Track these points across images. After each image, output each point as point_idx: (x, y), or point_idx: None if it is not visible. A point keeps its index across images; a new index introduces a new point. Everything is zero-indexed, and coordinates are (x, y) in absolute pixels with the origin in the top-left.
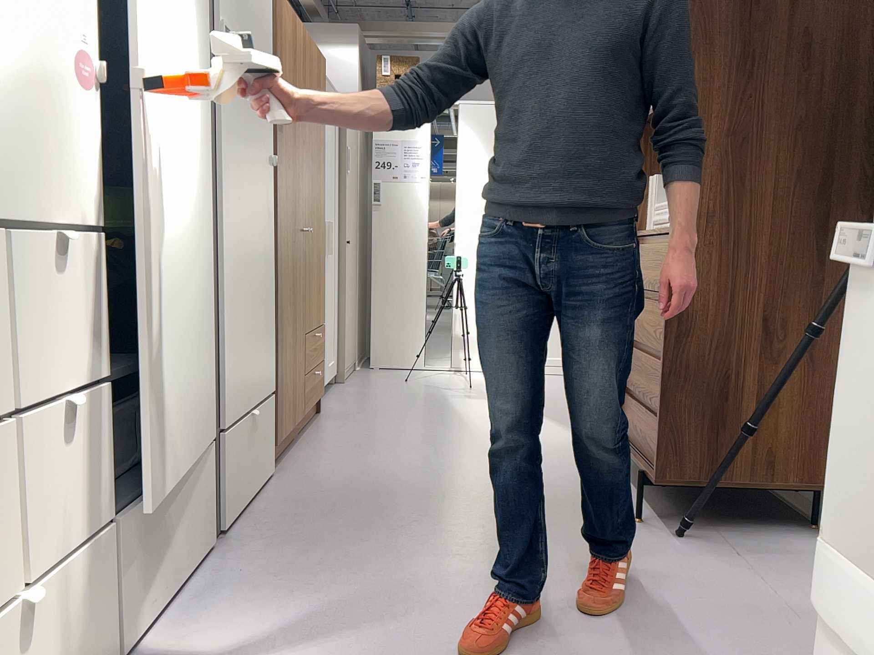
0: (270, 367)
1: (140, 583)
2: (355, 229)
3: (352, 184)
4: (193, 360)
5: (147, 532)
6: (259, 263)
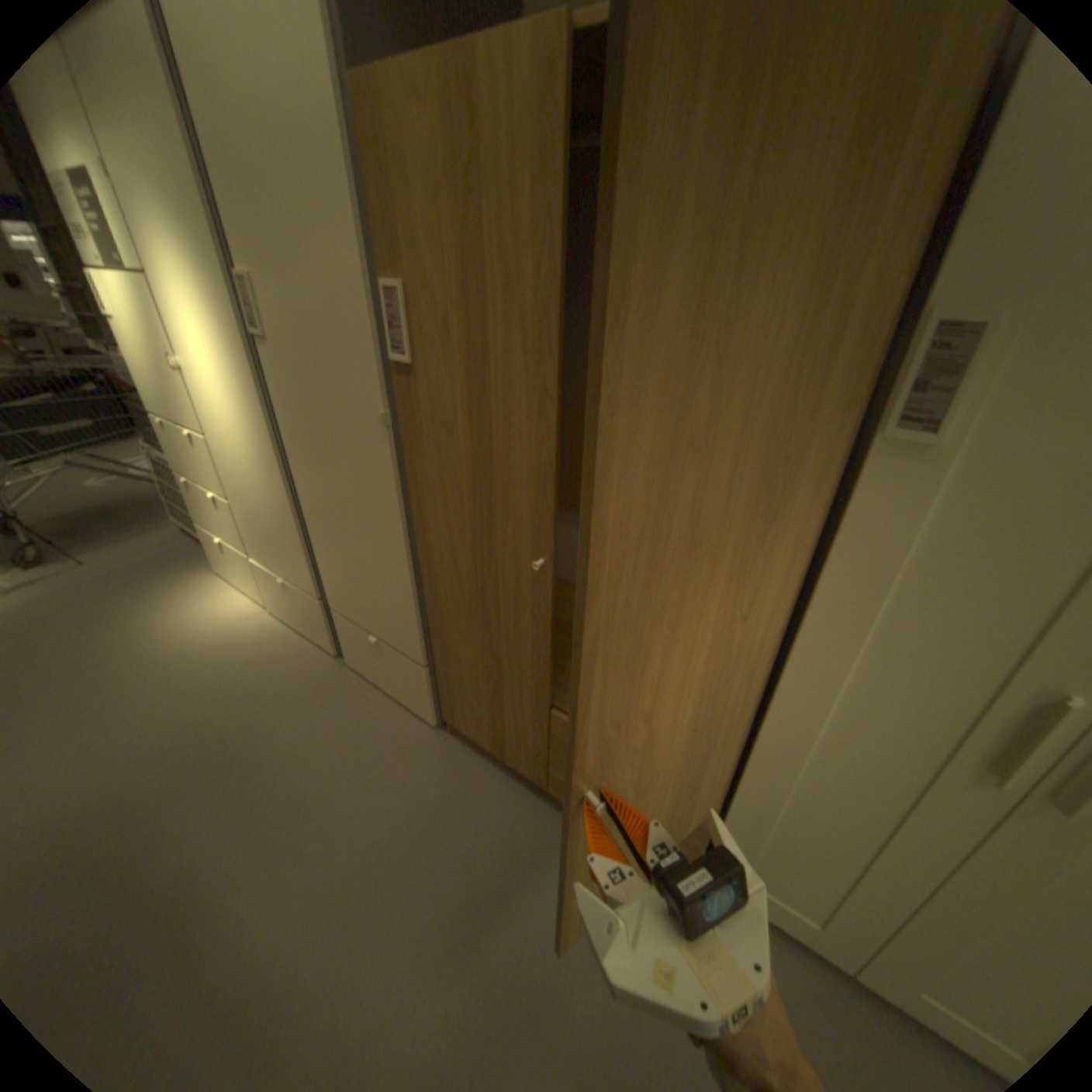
0: (409, 637)
1: (270, 596)
2: None
3: None
4: (285, 538)
5: (269, 583)
6: (367, 528)
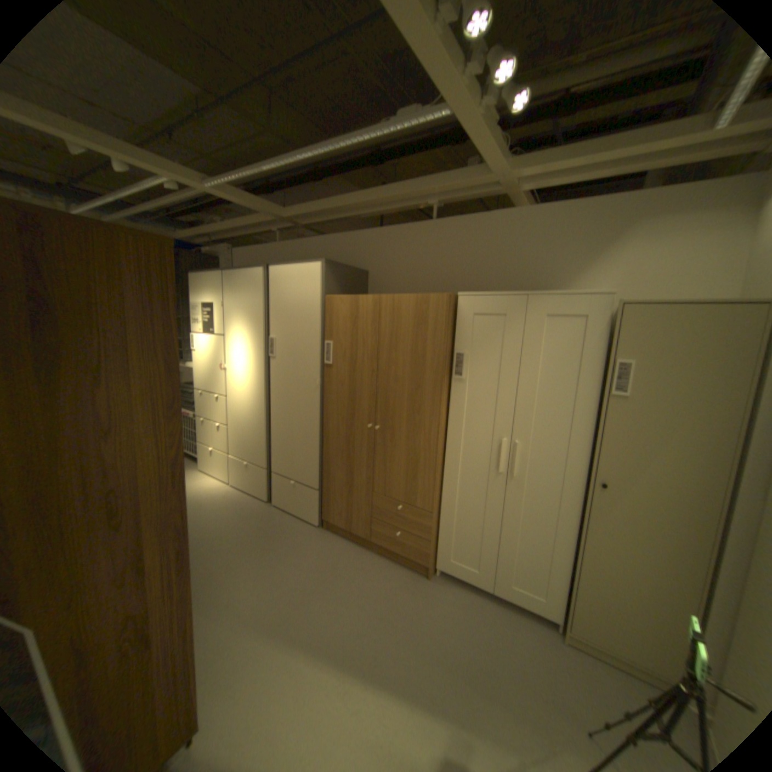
0: (312, 475)
1: (235, 475)
2: (700, 487)
3: (667, 414)
4: (256, 439)
5: (237, 467)
6: (302, 426)
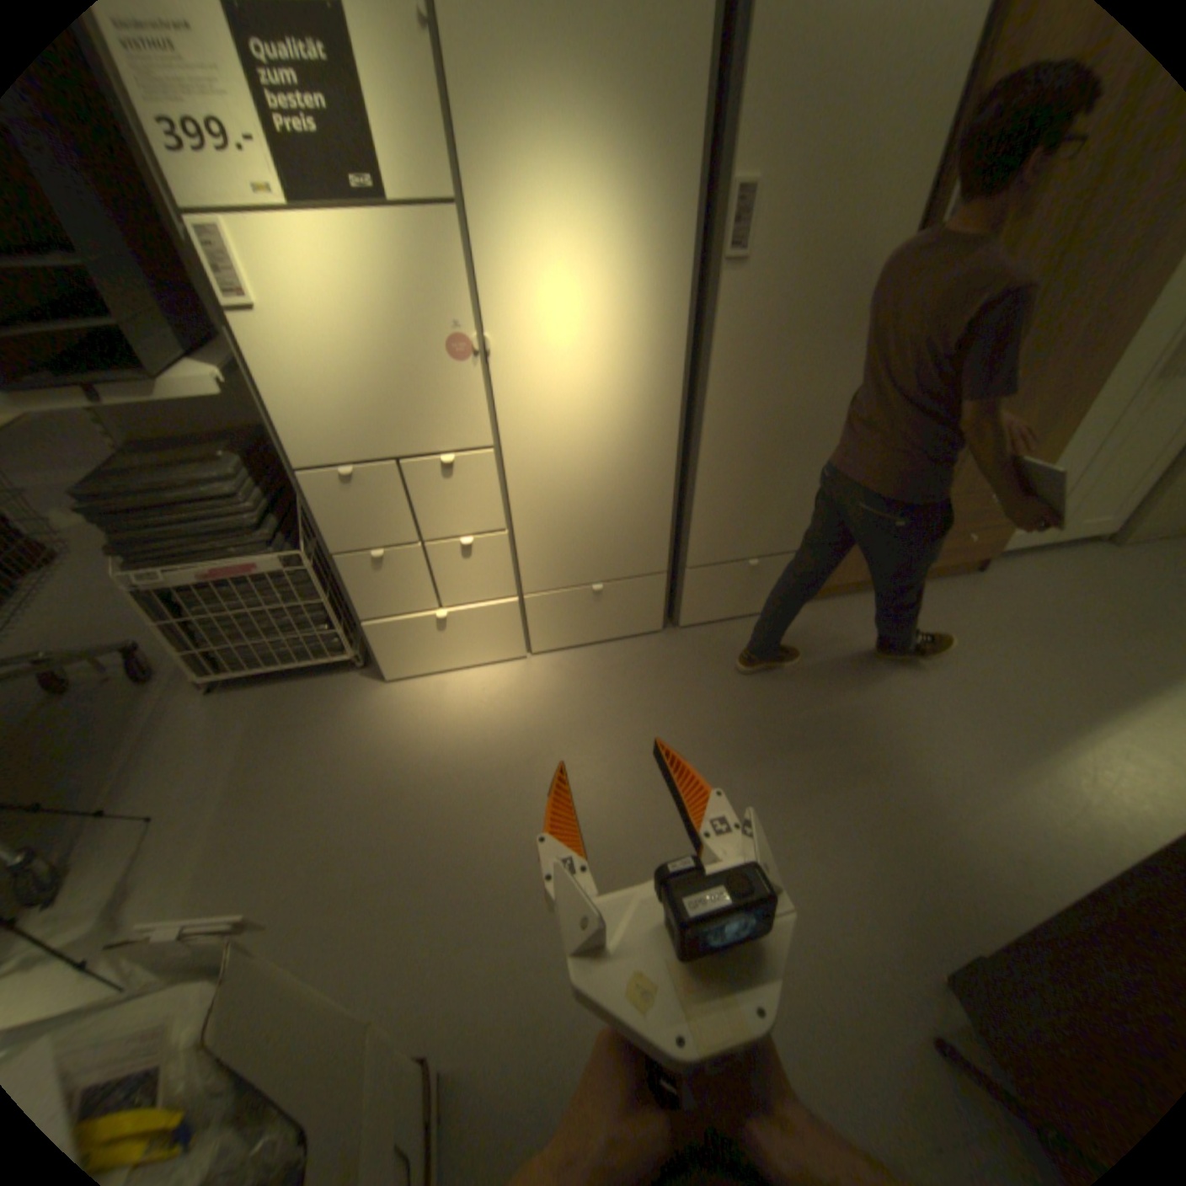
0: (810, 528)
1: (552, 628)
2: None
3: None
4: (636, 521)
5: (561, 608)
6: (808, 436)
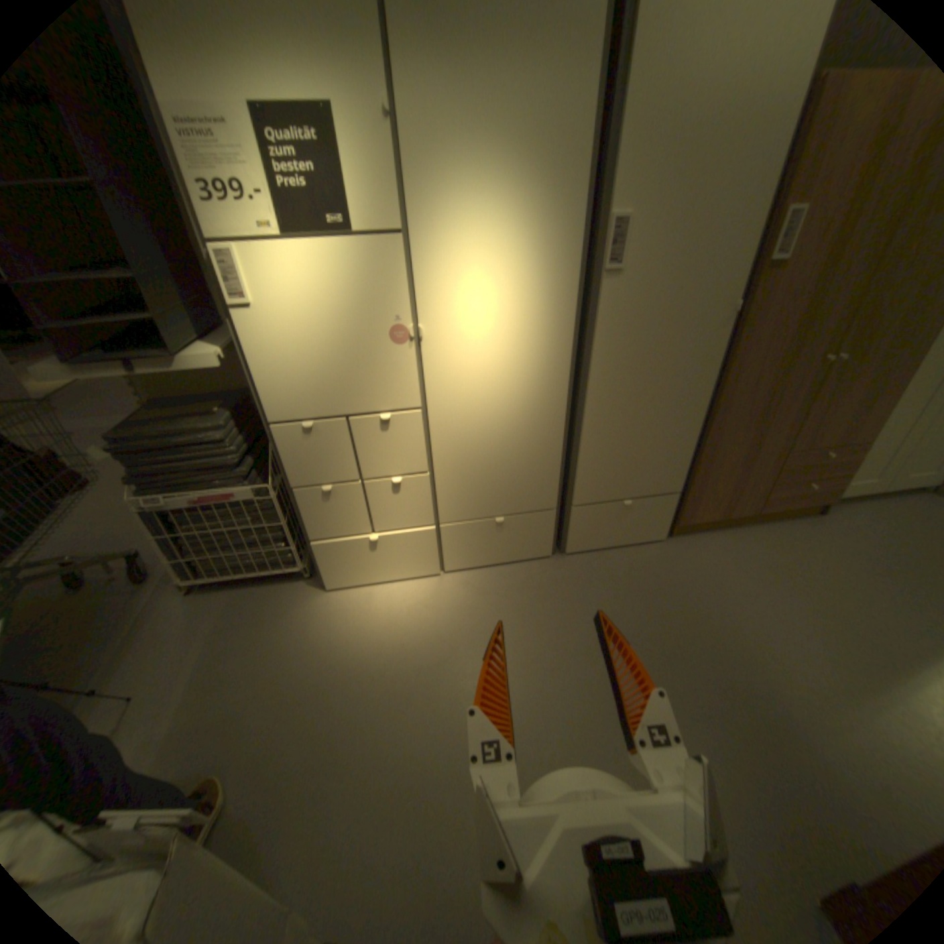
0: (675, 476)
1: (461, 551)
2: None
3: None
4: (532, 467)
5: (469, 535)
6: (672, 403)
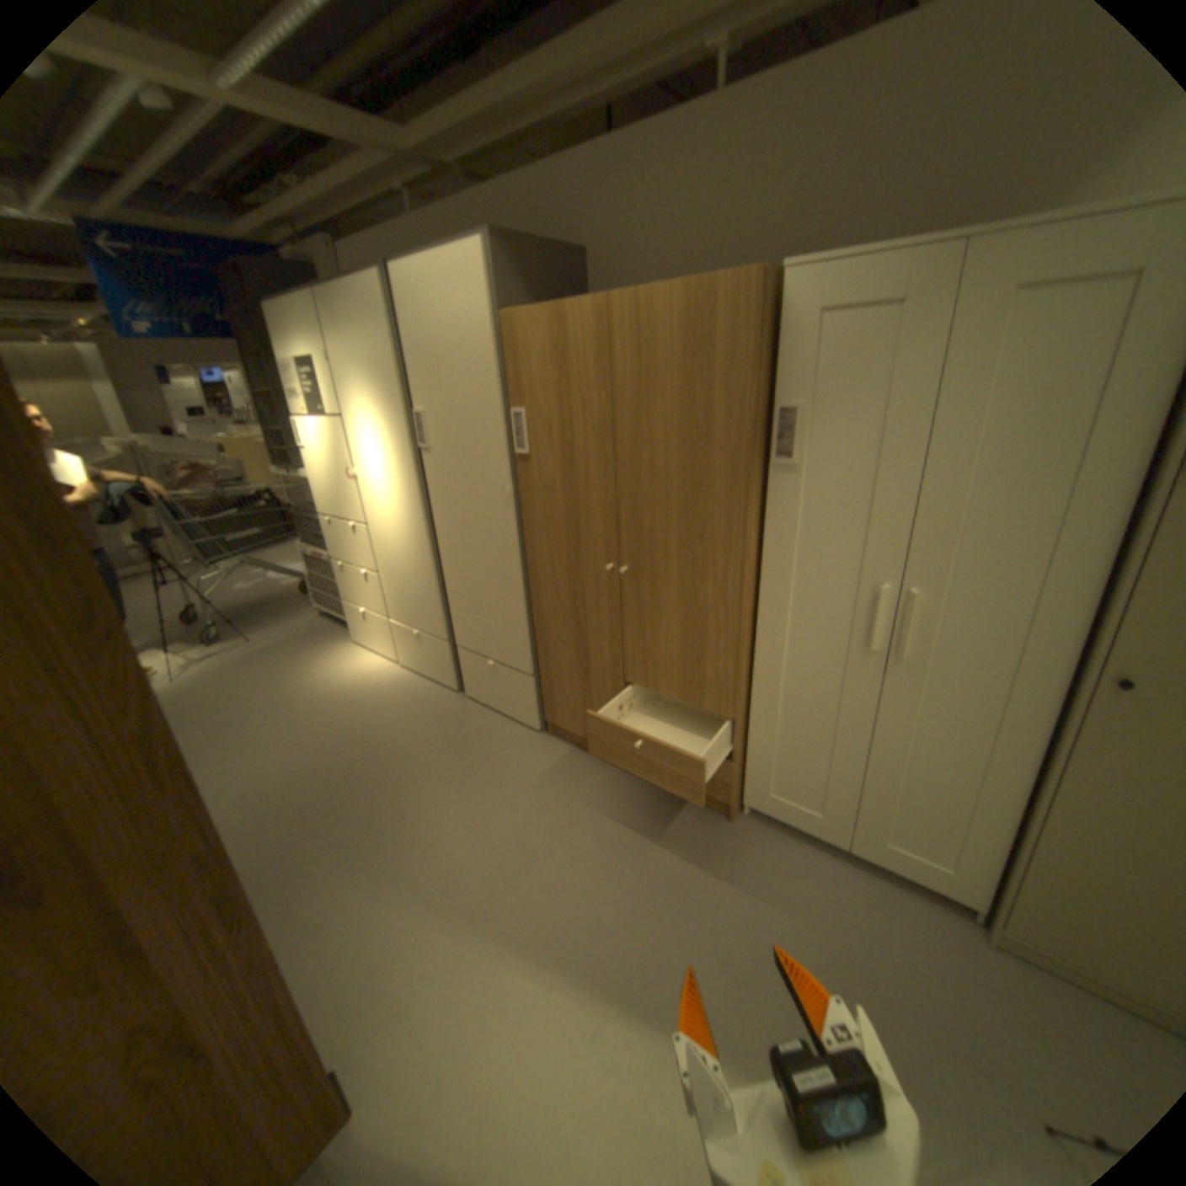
0: (521, 653)
1: (405, 650)
2: None
3: None
4: (425, 594)
5: (406, 638)
6: (494, 571)
